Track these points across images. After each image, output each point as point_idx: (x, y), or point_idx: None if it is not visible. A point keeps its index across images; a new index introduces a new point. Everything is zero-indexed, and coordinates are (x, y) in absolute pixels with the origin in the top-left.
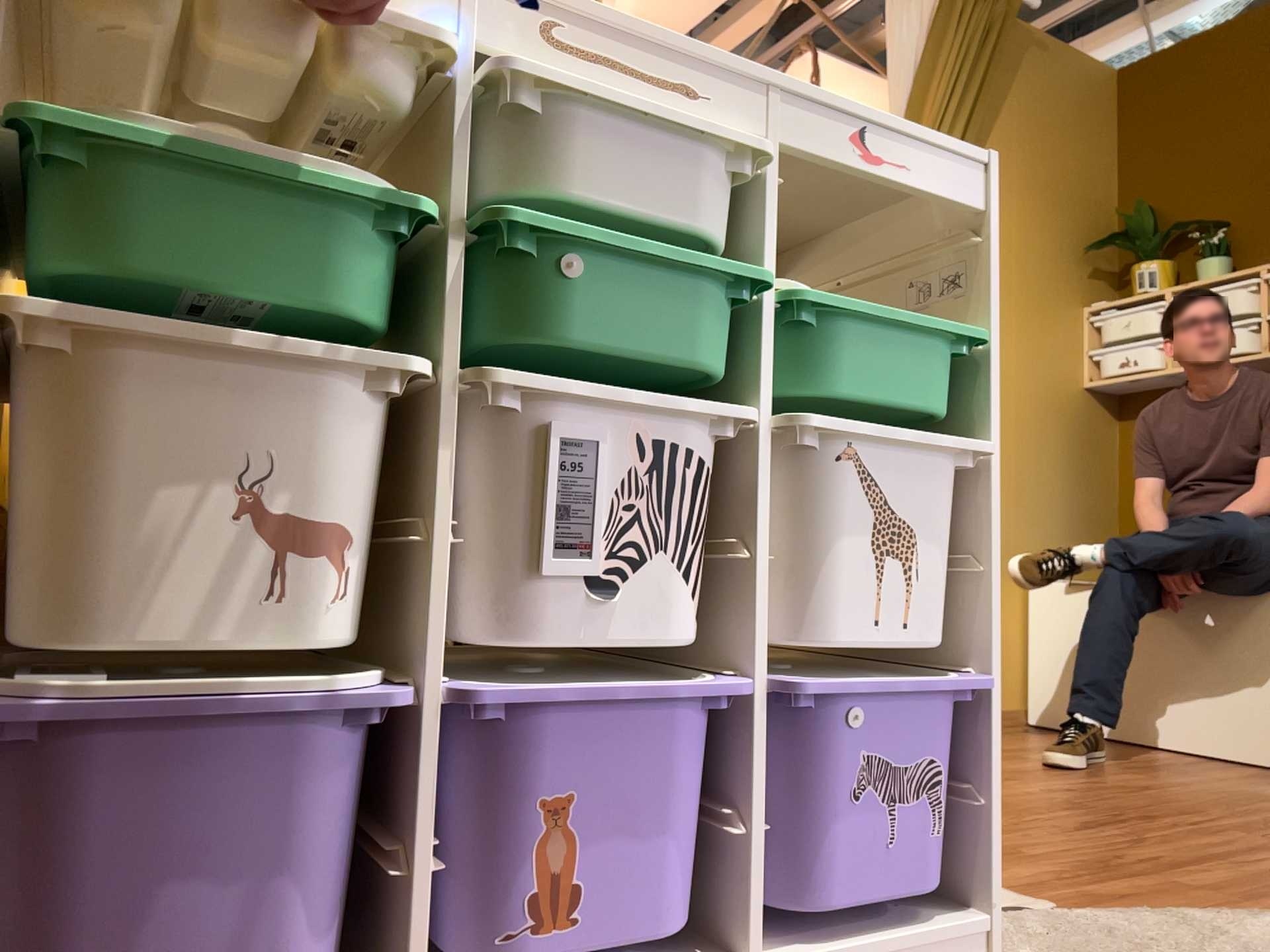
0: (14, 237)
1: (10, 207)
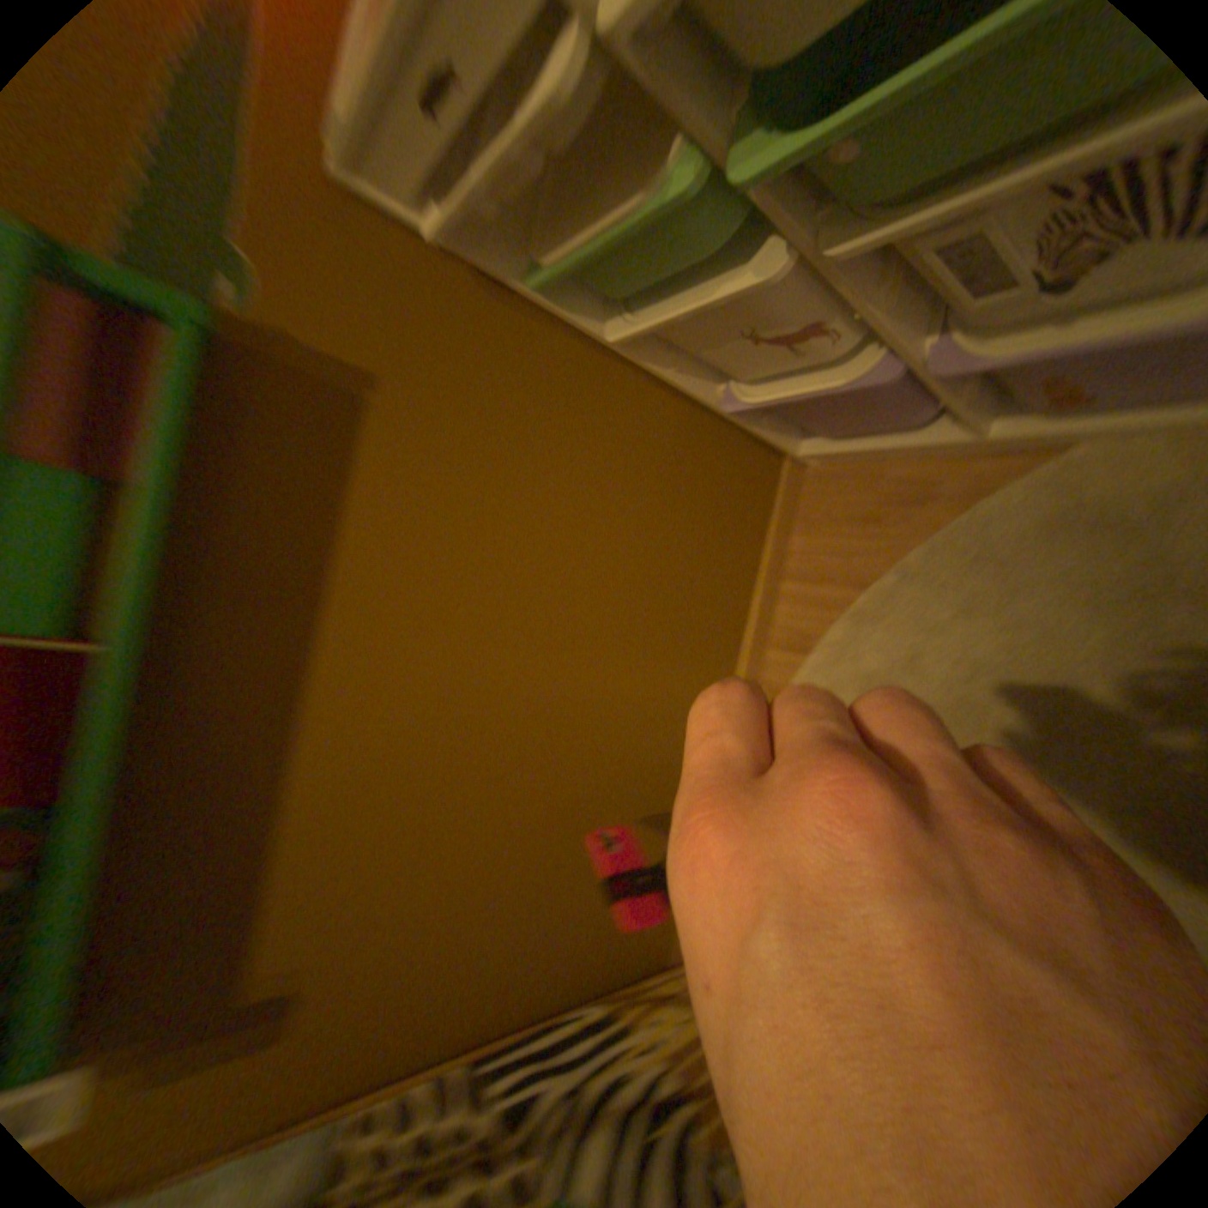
0: (578, 281)
1: (566, 303)
